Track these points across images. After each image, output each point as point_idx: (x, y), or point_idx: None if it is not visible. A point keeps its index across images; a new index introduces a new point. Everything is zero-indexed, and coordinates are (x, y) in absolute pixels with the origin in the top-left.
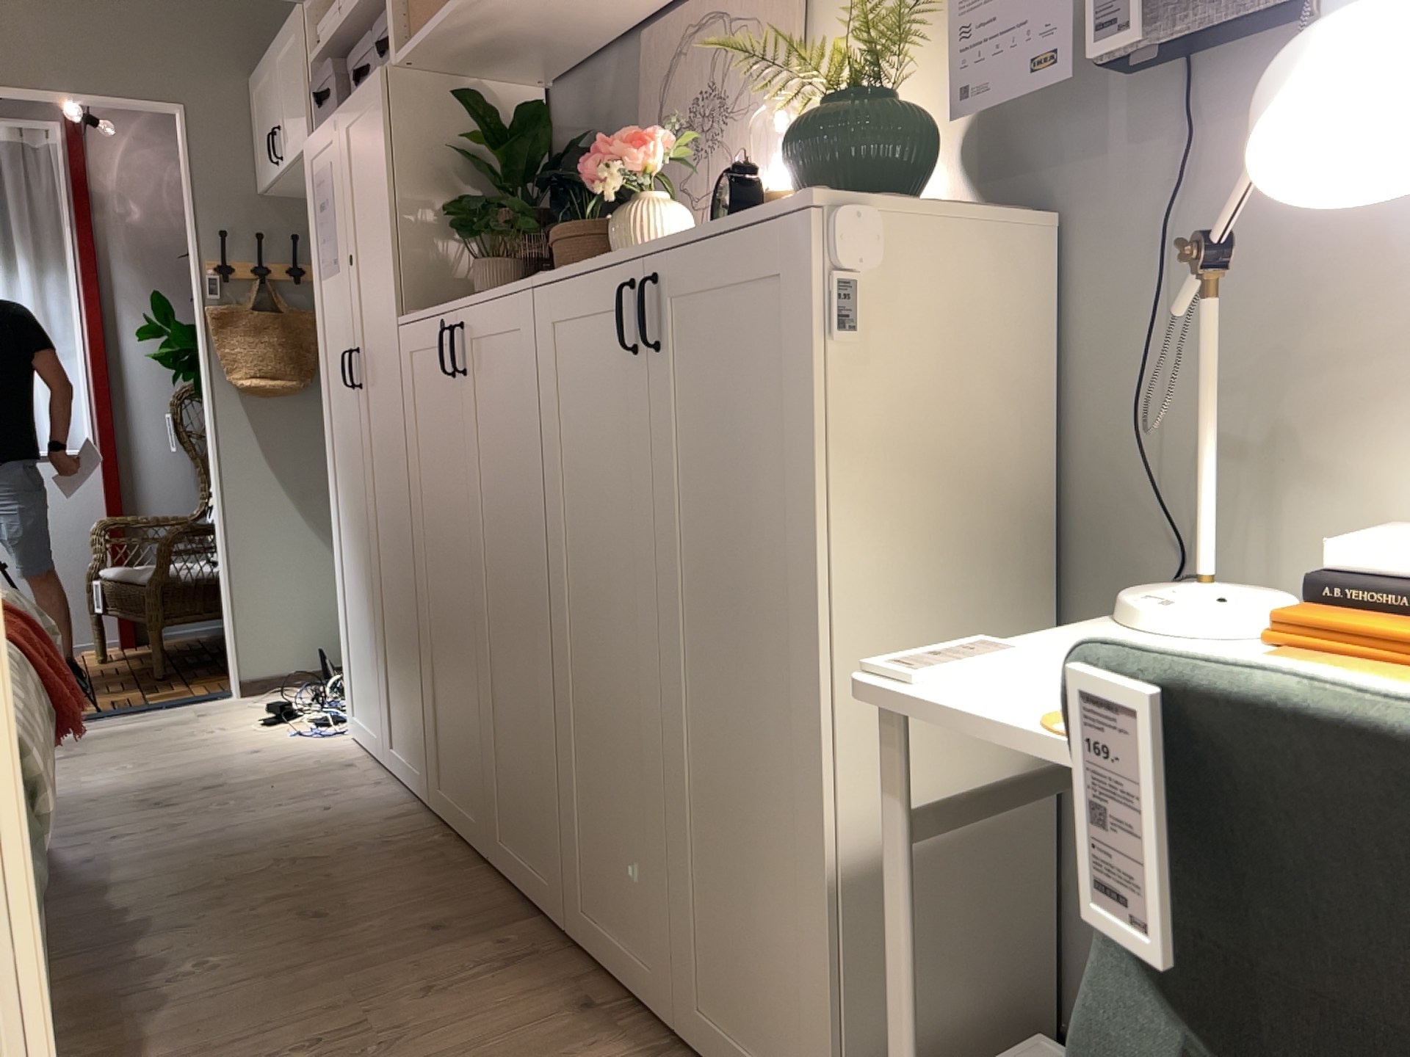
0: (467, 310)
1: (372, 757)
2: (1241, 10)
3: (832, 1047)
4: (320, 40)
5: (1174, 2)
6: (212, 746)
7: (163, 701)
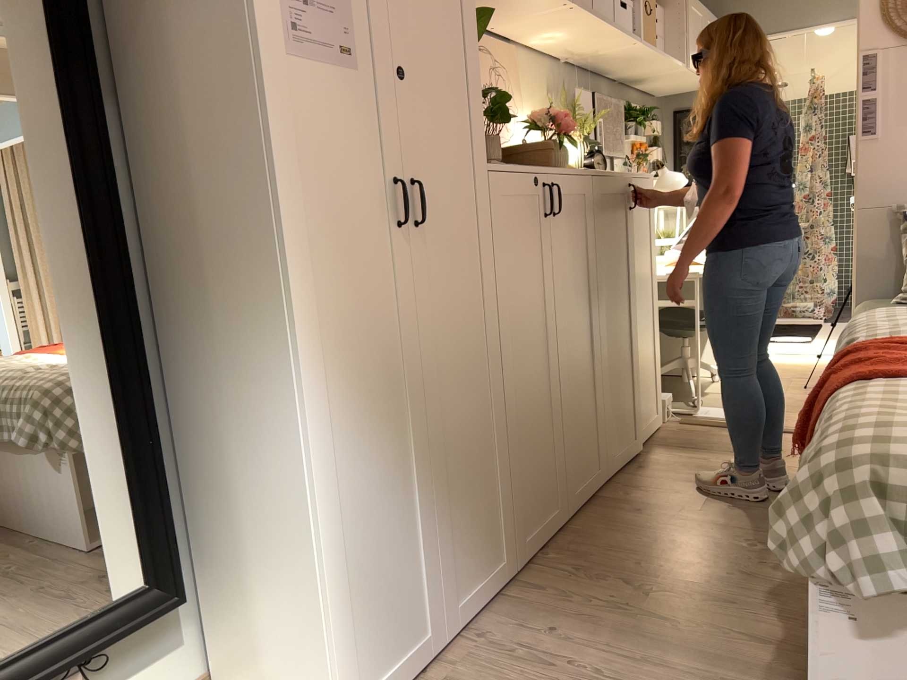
0: (558, 175)
1: None
2: (609, 153)
3: (661, 386)
4: None
5: (604, 146)
6: None
7: None
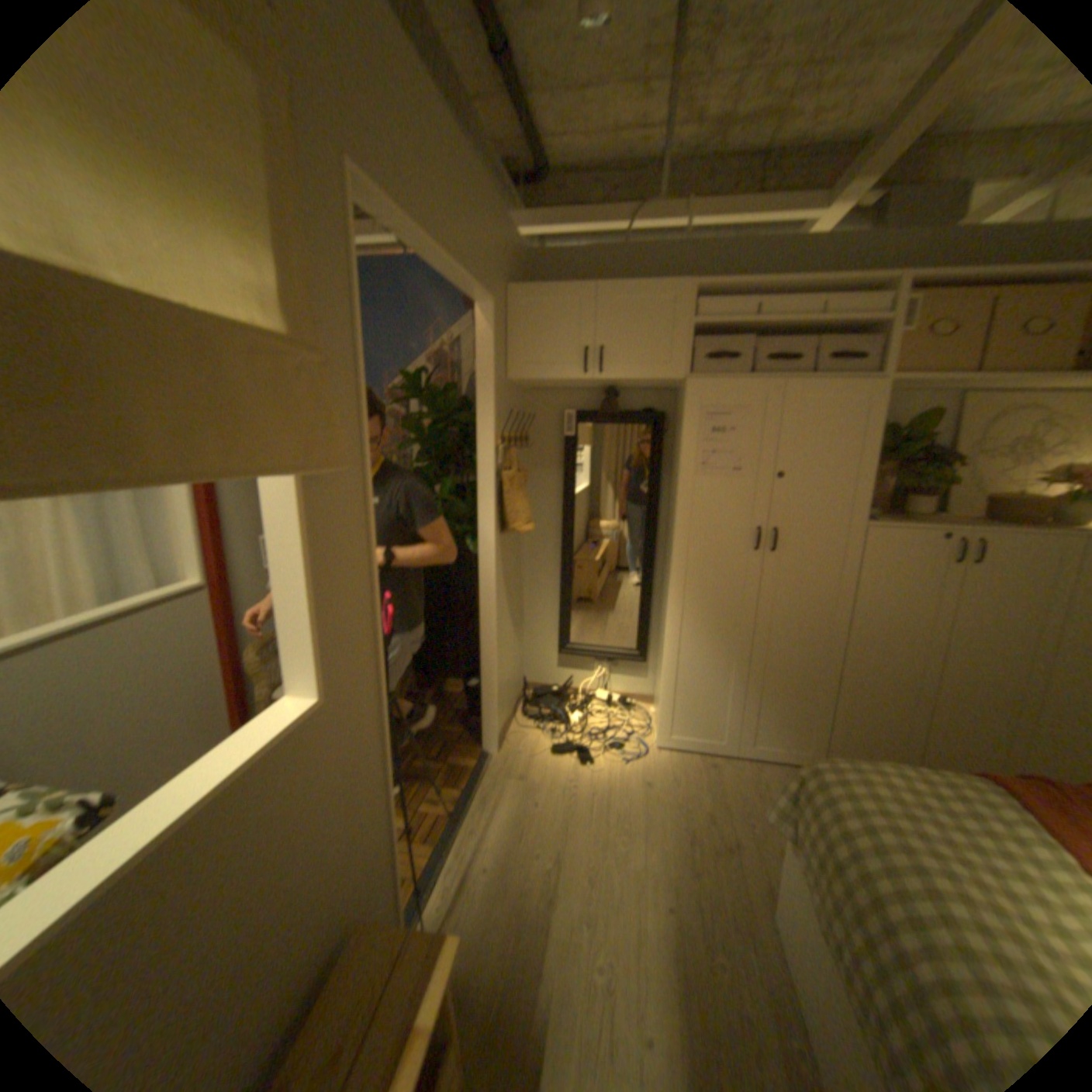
0: (998, 535)
1: (705, 757)
2: None
3: None
4: (699, 311)
5: None
6: (613, 797)
7: (467, 784)
